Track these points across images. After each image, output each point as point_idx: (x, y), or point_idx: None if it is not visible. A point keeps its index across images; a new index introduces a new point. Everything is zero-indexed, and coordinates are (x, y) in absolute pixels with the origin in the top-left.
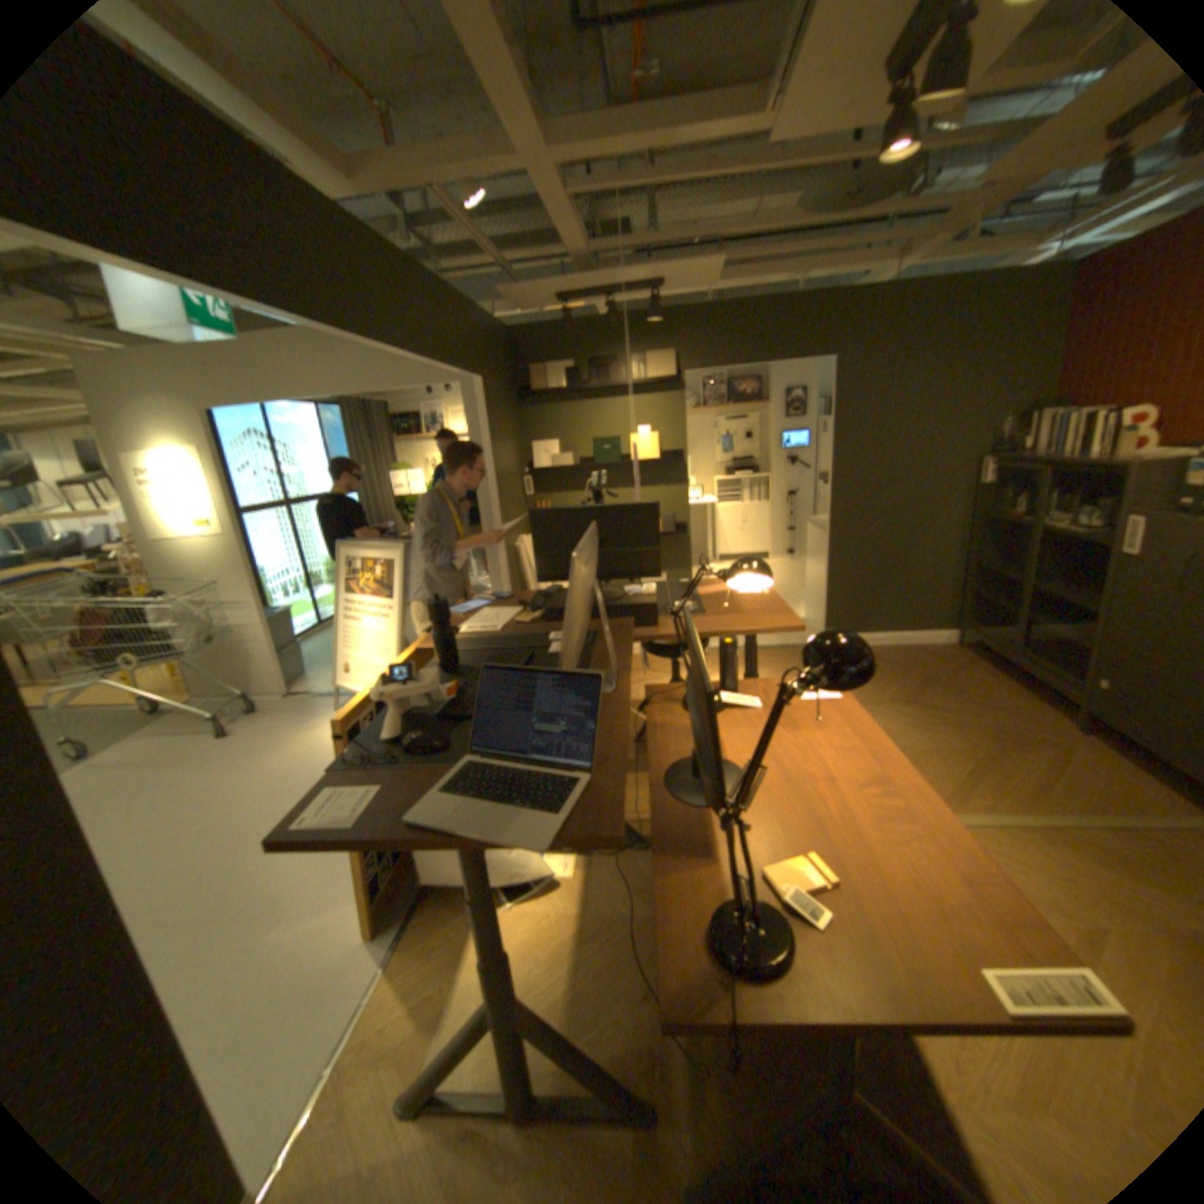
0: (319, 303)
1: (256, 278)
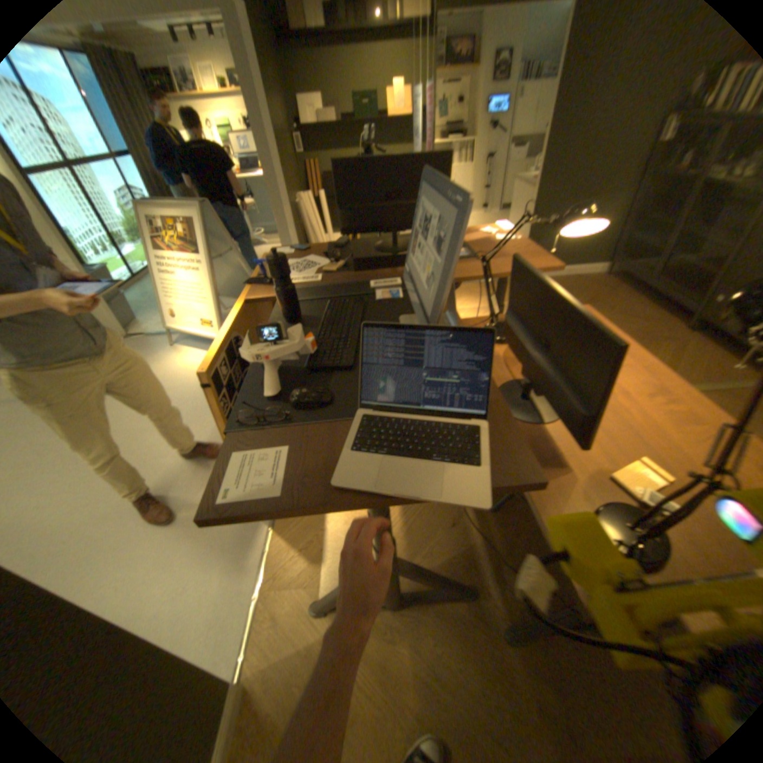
0: None
1: None
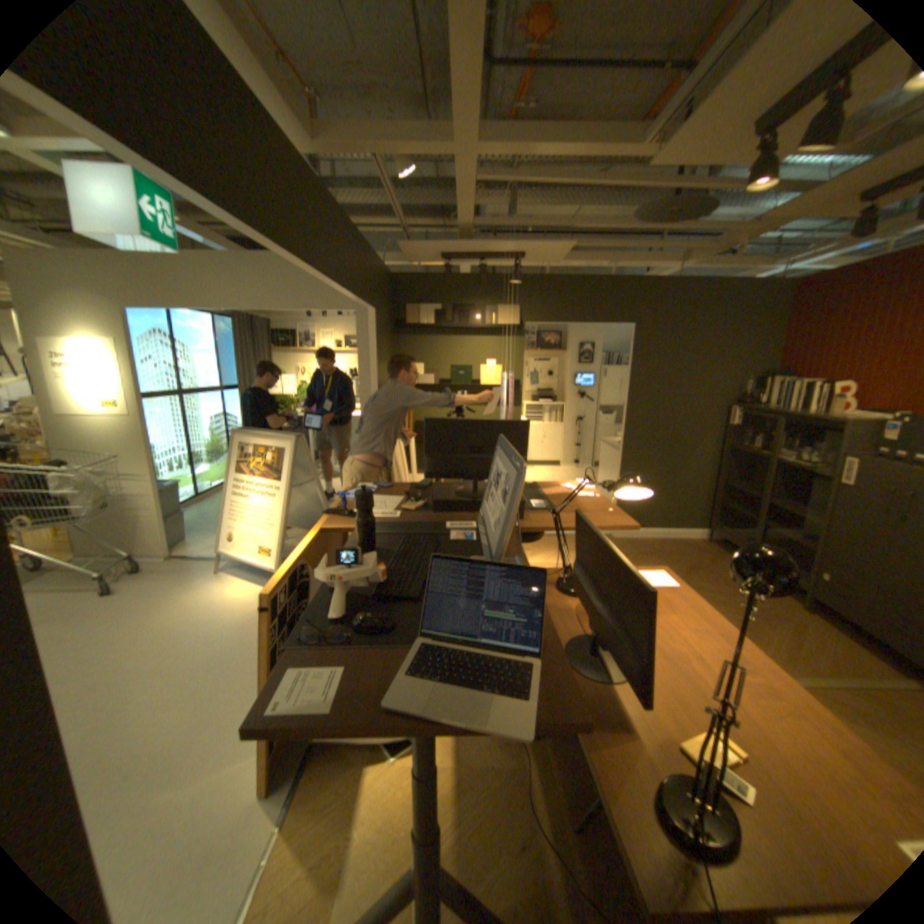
0: (285, 232)
1: (247, 203)
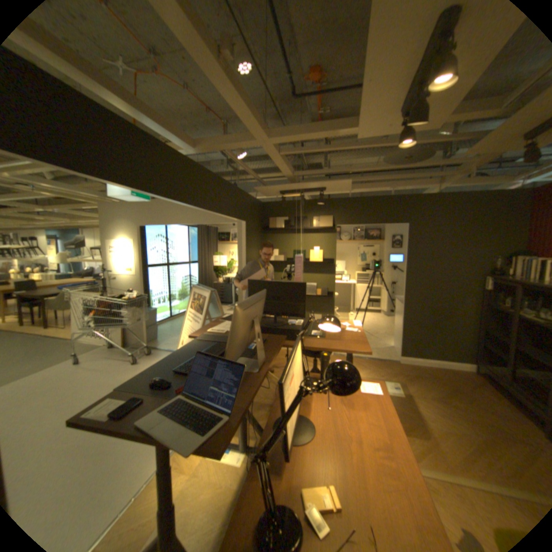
0: (170, 192)
1: (143, 183)
